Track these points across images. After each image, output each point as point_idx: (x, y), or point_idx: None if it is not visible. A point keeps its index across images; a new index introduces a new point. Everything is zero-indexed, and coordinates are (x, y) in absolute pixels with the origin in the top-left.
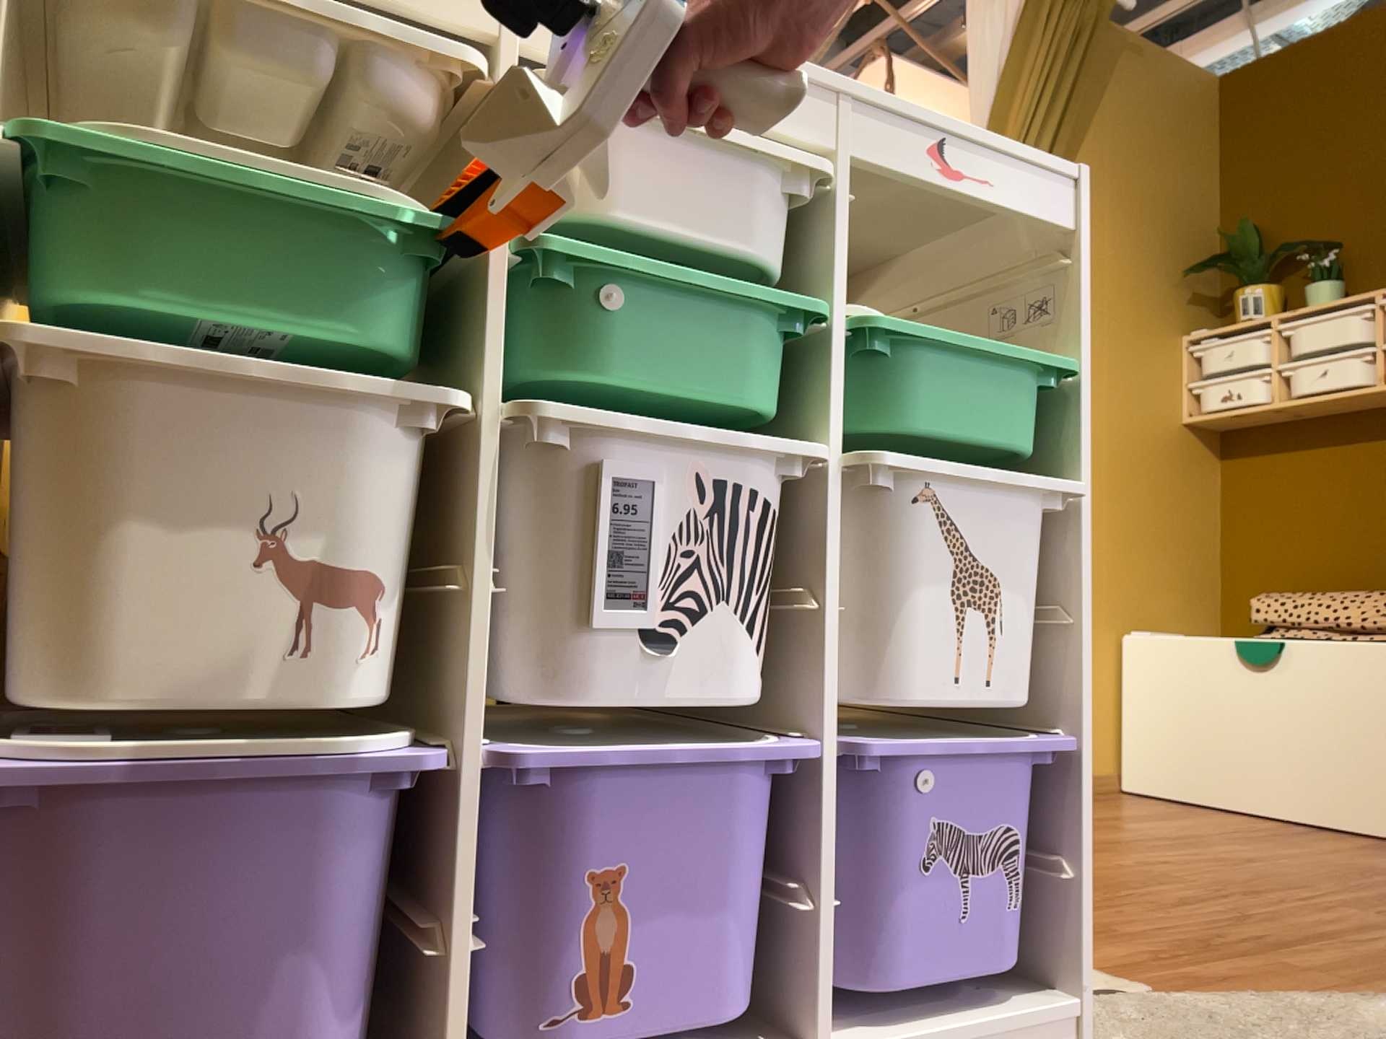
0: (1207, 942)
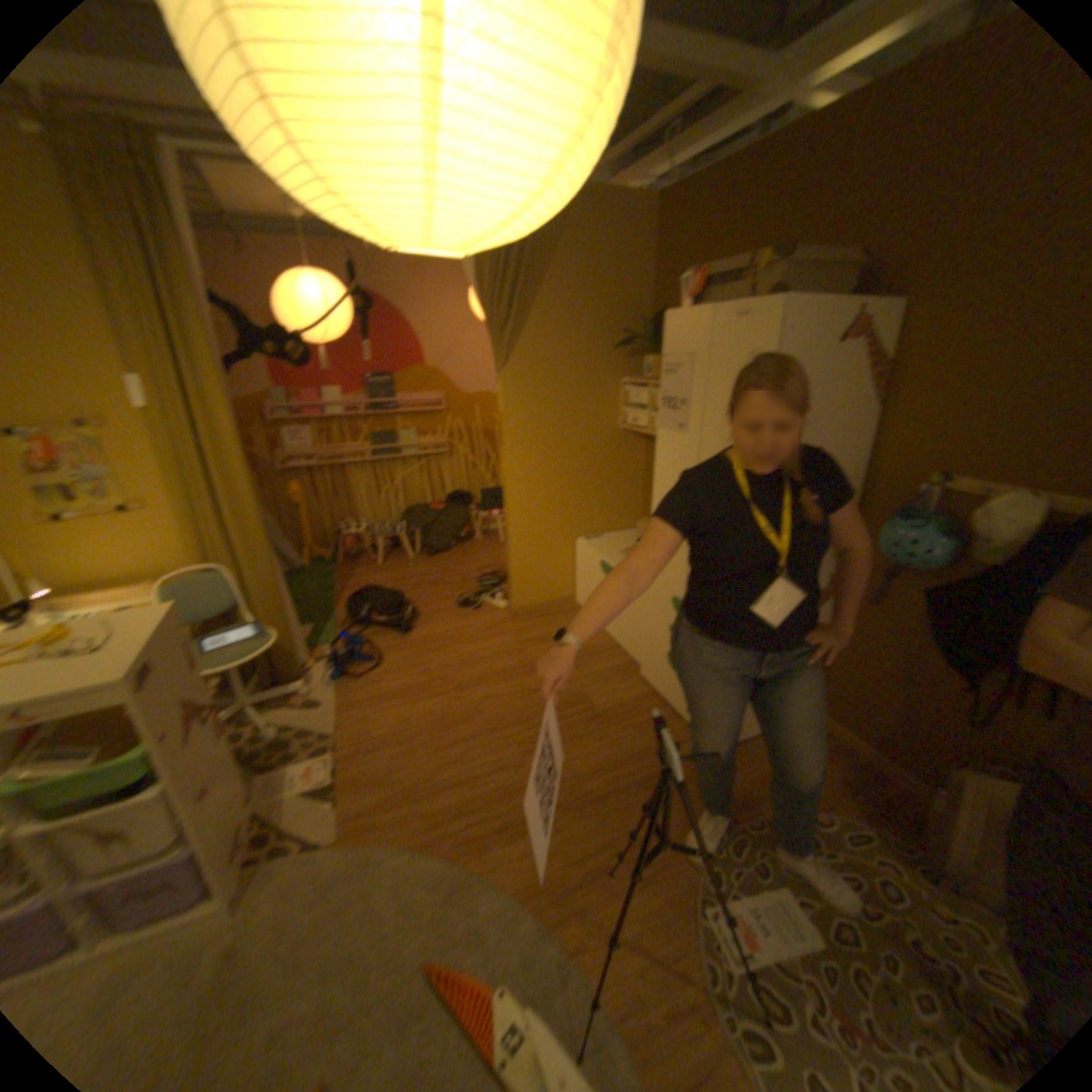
0: (406, 799)
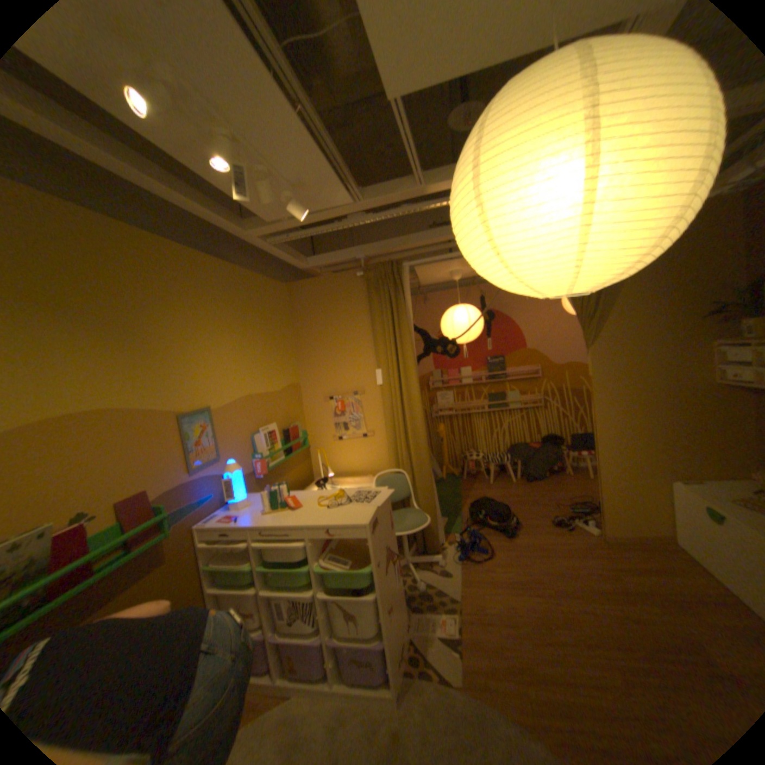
0: (517, 676)
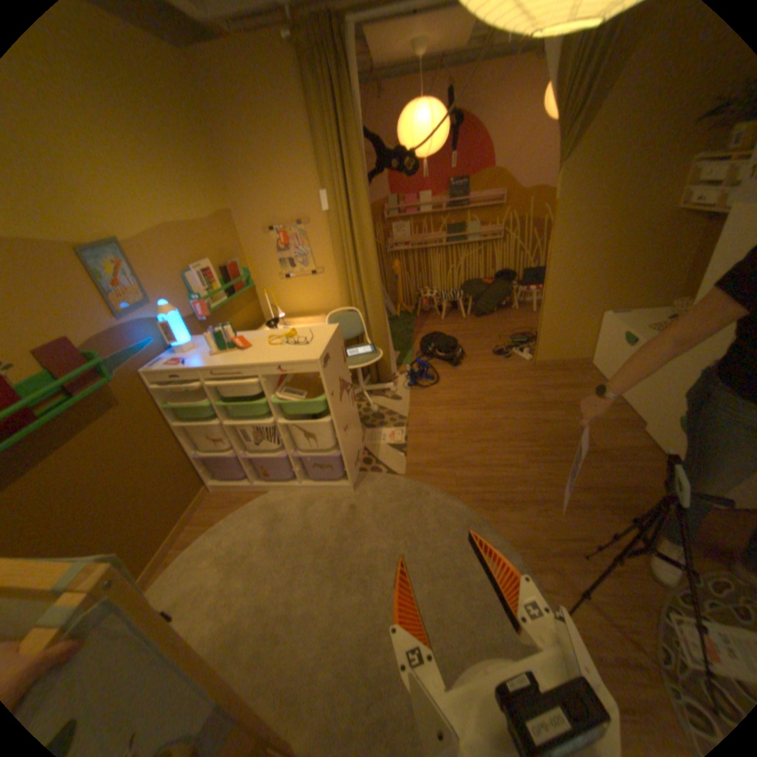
0: (447, 464)
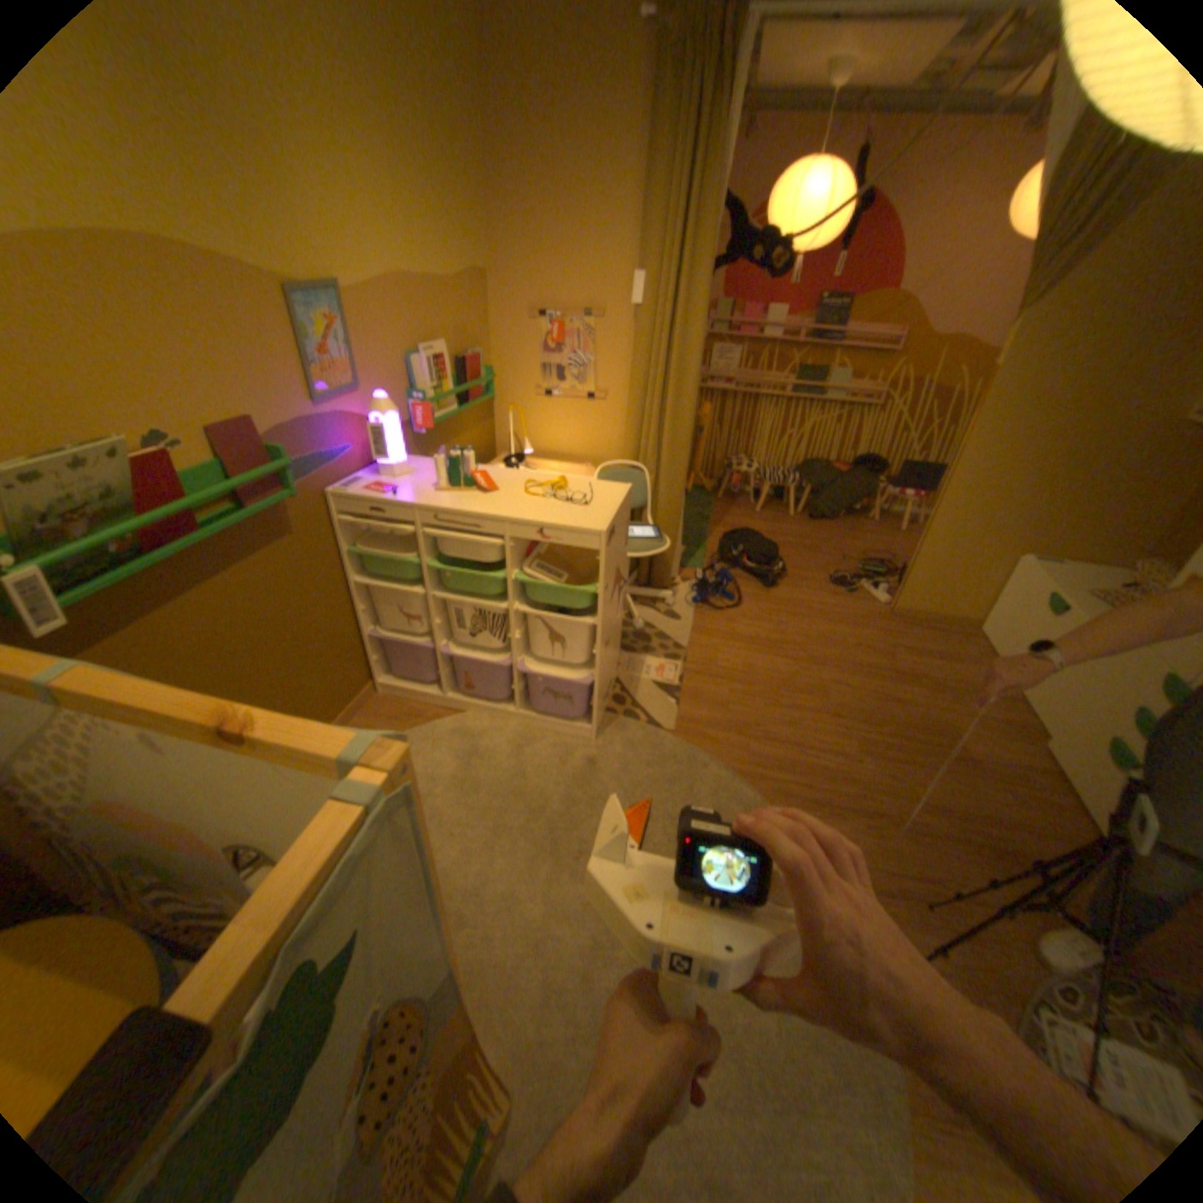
0: (739, 730)
